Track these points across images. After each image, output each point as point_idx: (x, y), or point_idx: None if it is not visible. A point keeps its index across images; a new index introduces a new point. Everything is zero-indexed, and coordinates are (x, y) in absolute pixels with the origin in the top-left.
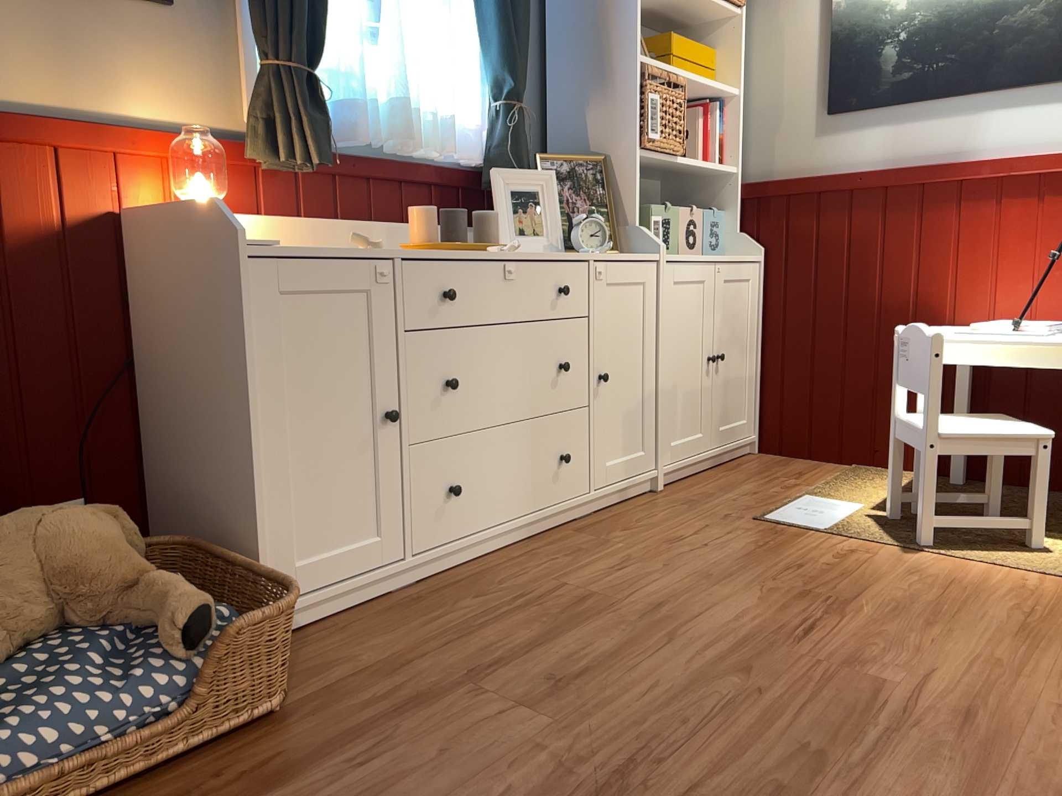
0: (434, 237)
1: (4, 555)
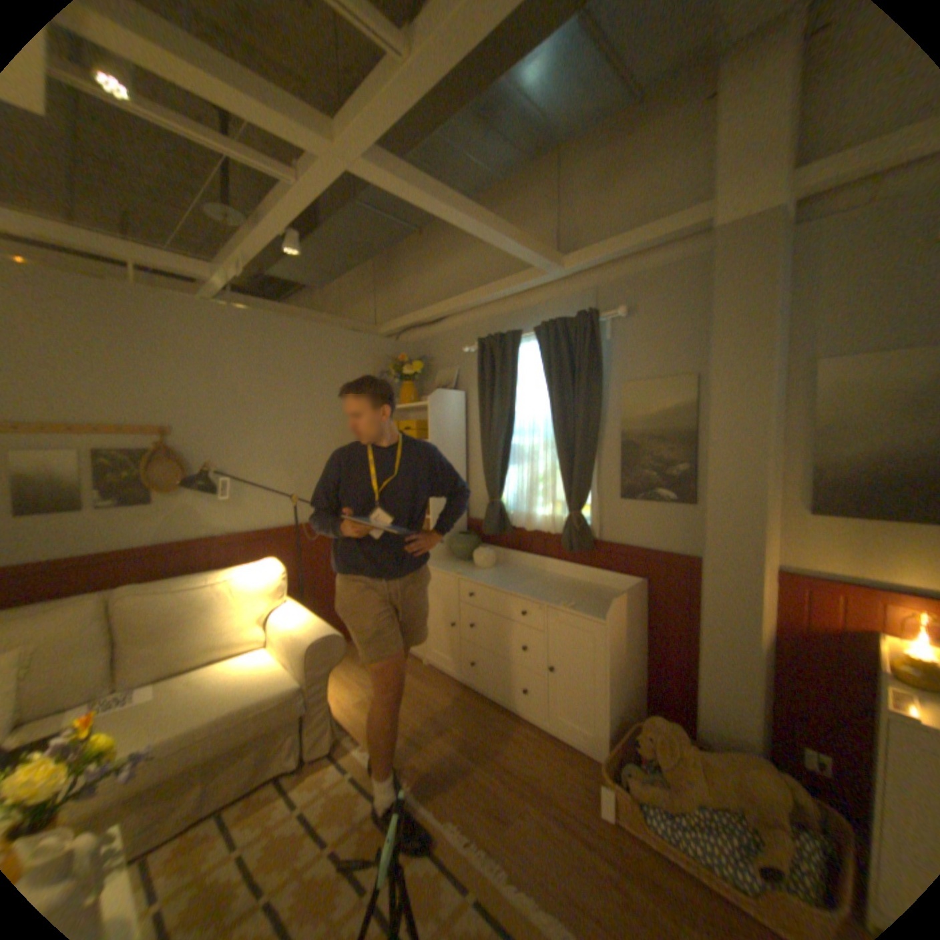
0: None
1: (731, 773)
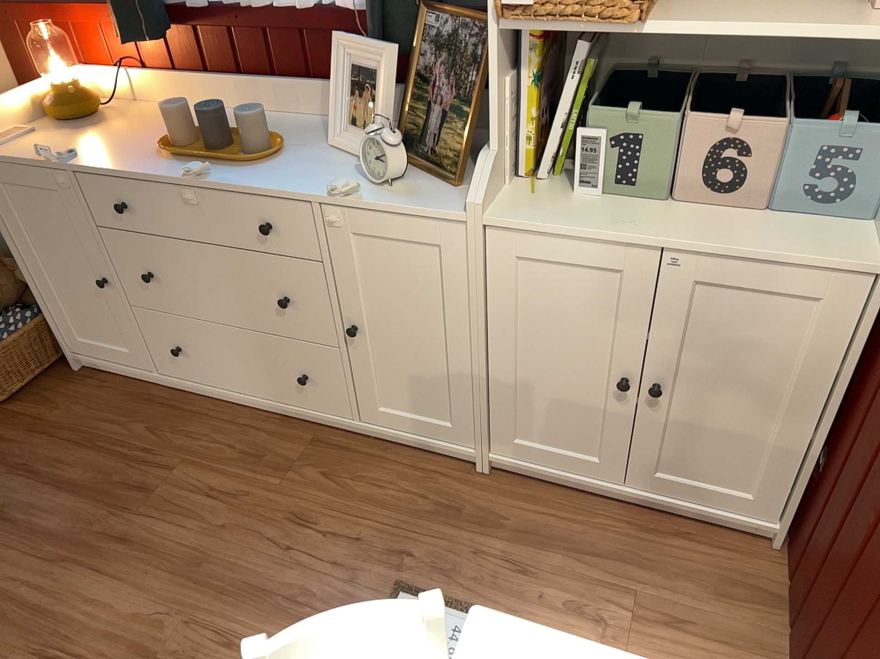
0: (187, 141)
1: None
